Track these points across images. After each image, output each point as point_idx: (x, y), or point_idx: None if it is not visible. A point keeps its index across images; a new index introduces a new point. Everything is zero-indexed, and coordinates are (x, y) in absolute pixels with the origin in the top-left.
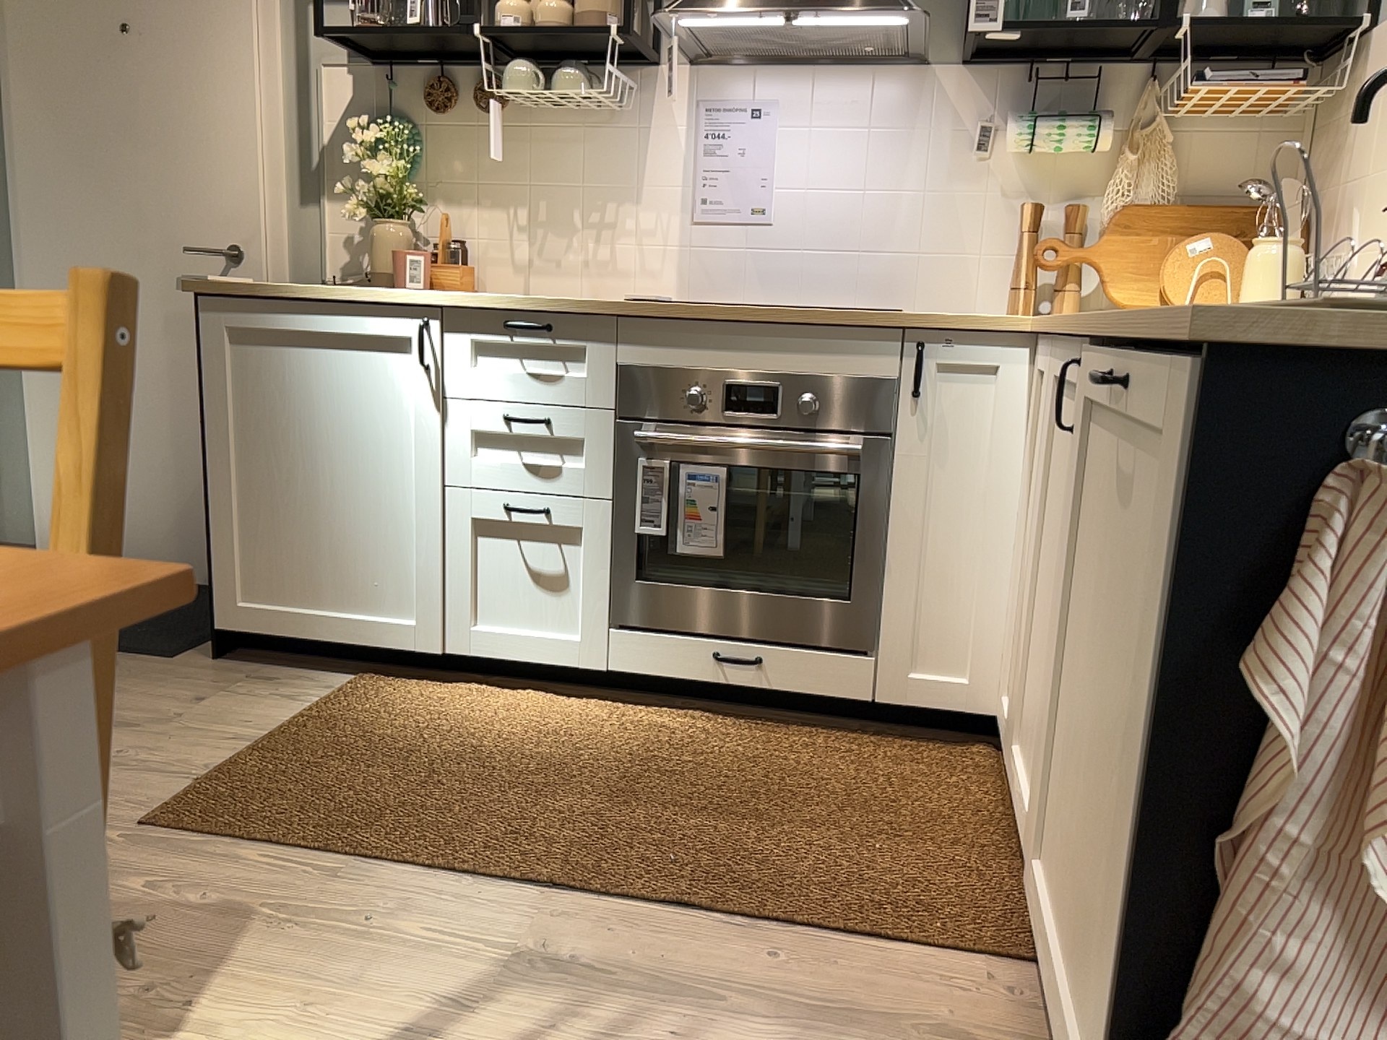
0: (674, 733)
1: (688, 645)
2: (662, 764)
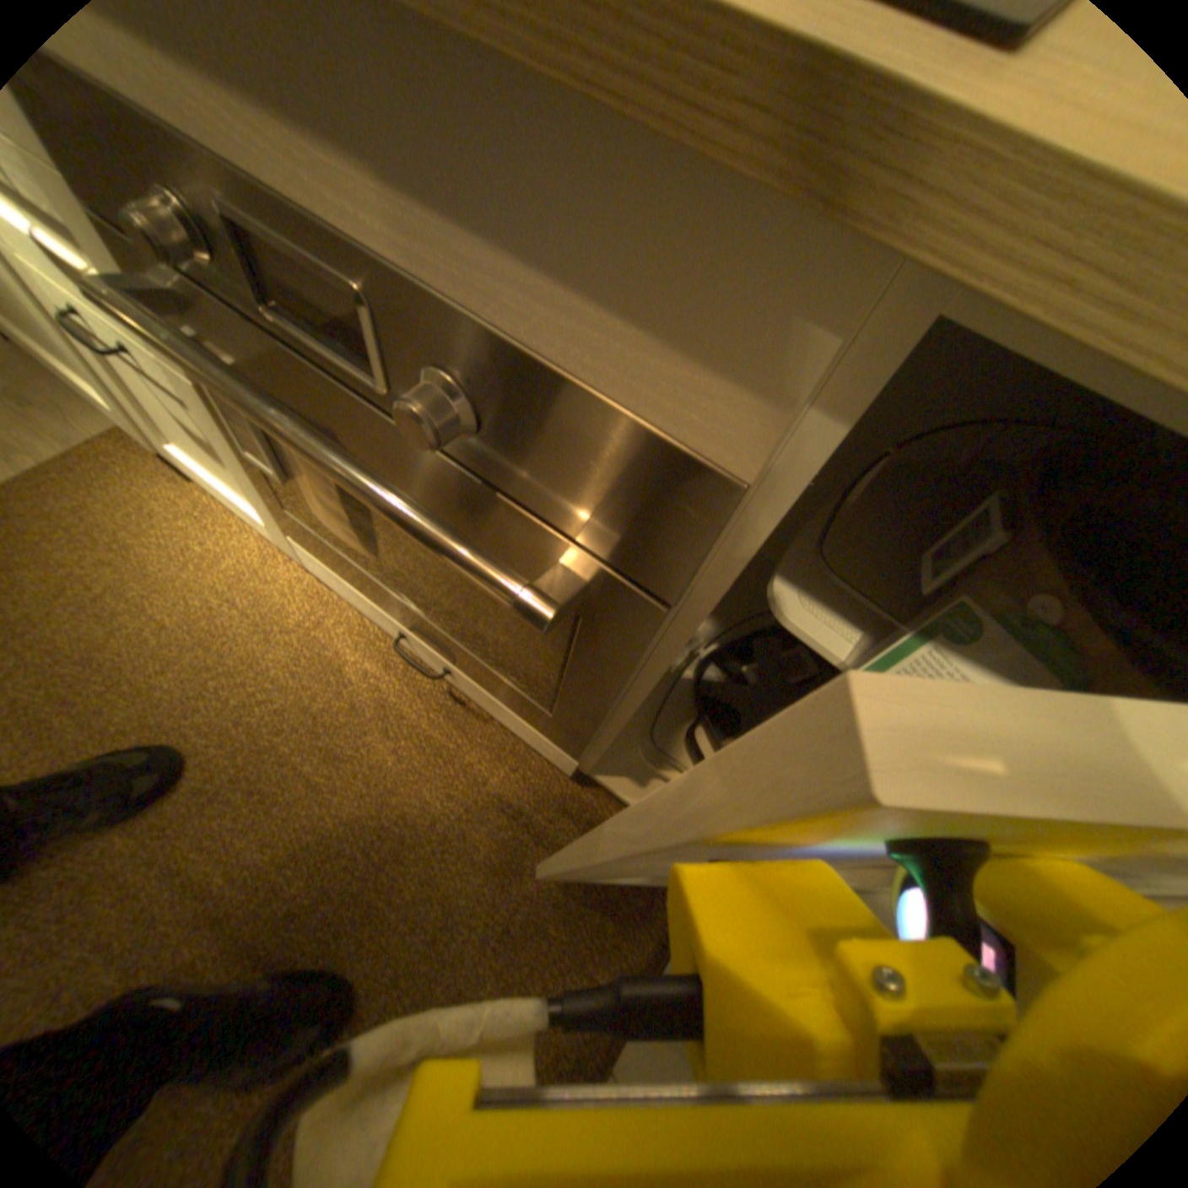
0: (340, 679)
1: (366, 599)
2: (266, 753)
